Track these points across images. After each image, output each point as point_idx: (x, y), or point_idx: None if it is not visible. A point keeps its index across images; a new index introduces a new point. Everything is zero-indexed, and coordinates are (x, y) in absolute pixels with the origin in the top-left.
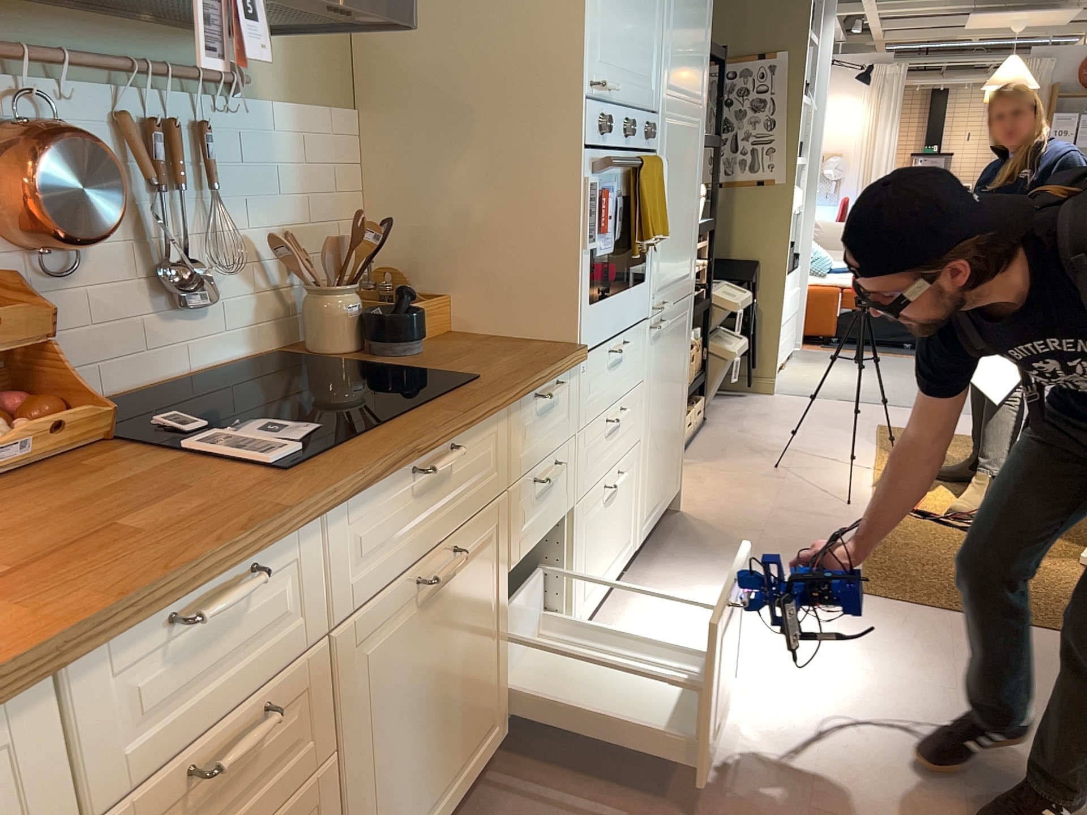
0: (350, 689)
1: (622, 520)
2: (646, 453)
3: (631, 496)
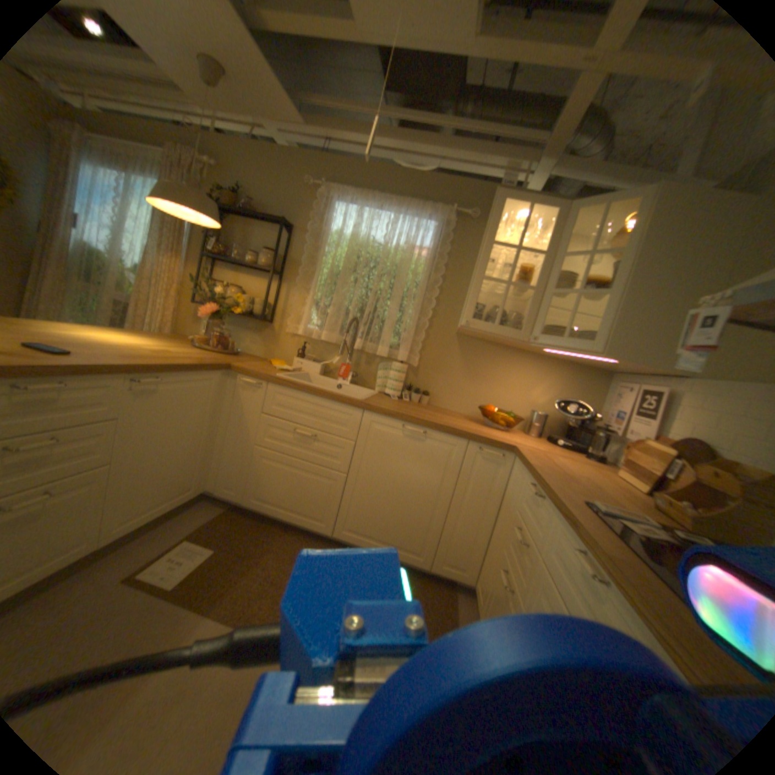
0: (534, 600)
1: None
2: None
3: None
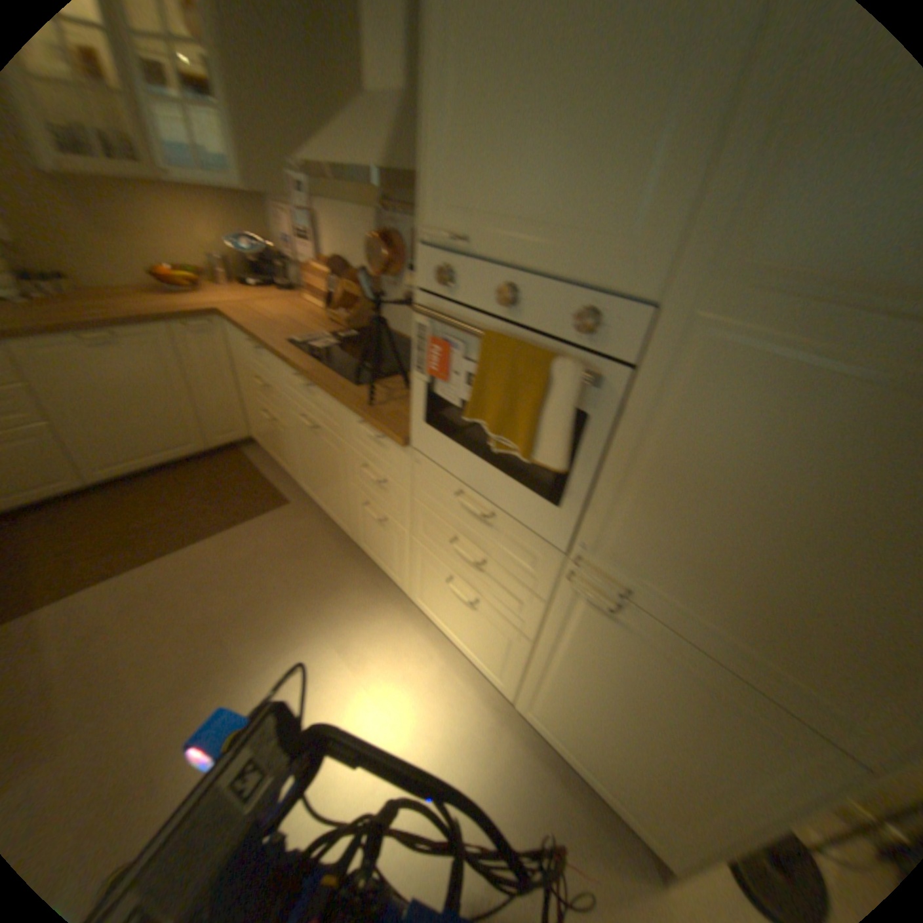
0: (291, 418)
1: (484, 649)
2: (549, 680)
3: (505, 659)
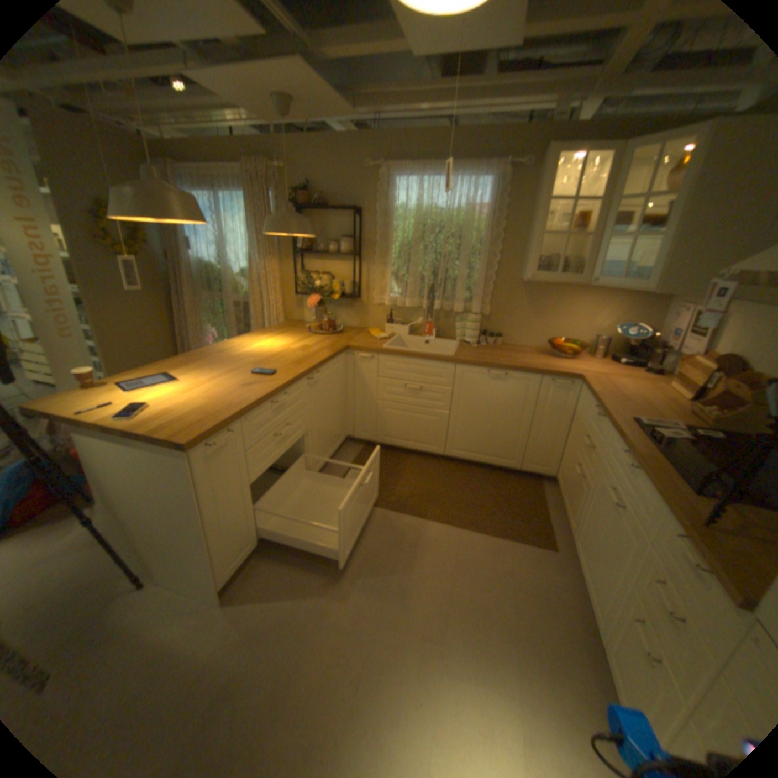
0: (599, 481)
1: None
2: None
3: None
